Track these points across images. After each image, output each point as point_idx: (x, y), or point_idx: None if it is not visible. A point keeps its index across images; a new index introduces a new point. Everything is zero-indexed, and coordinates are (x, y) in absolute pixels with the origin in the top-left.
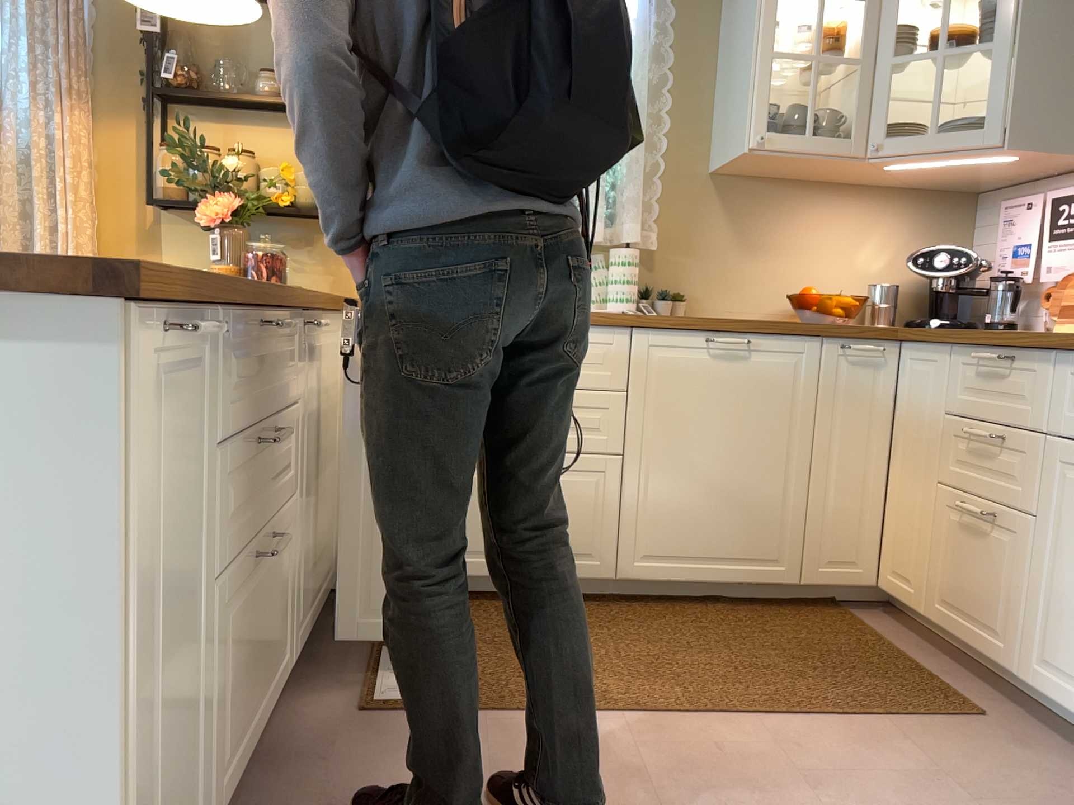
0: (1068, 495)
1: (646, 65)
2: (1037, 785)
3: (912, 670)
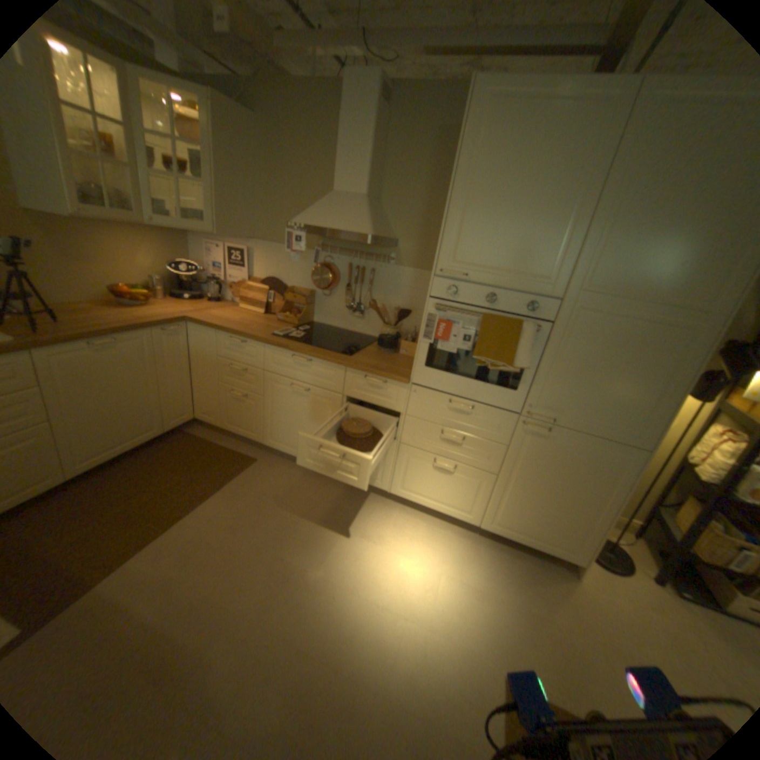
0: (273, 390)
1: None
2: (280, 478)
3: (224, 451)
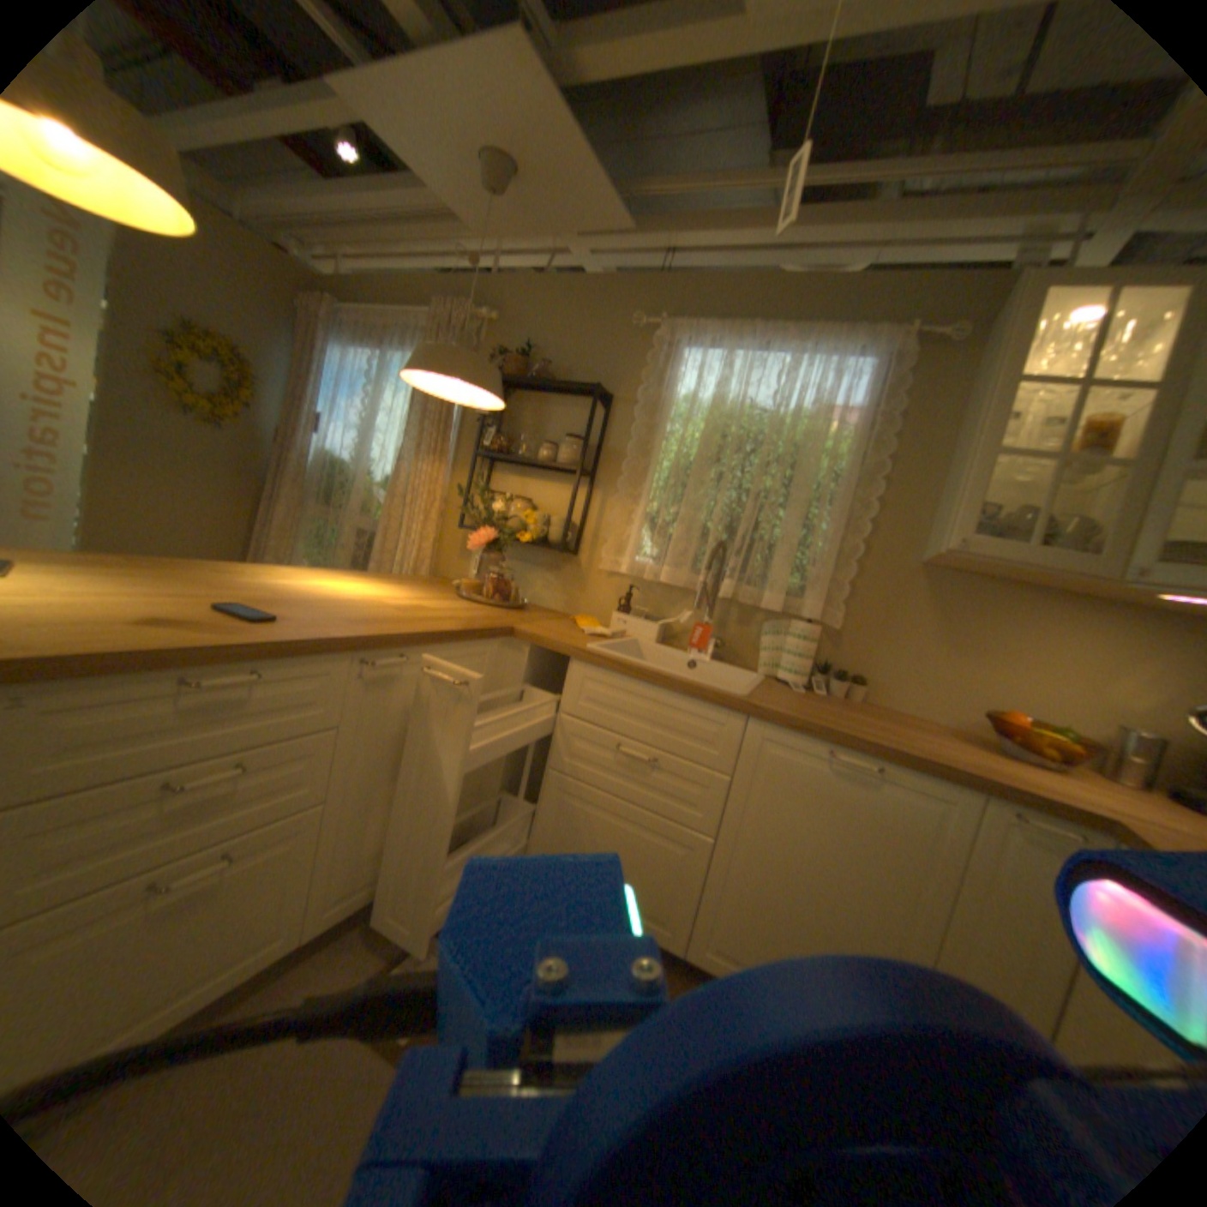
0: None
1: (862, 453)
2: None
3: None
